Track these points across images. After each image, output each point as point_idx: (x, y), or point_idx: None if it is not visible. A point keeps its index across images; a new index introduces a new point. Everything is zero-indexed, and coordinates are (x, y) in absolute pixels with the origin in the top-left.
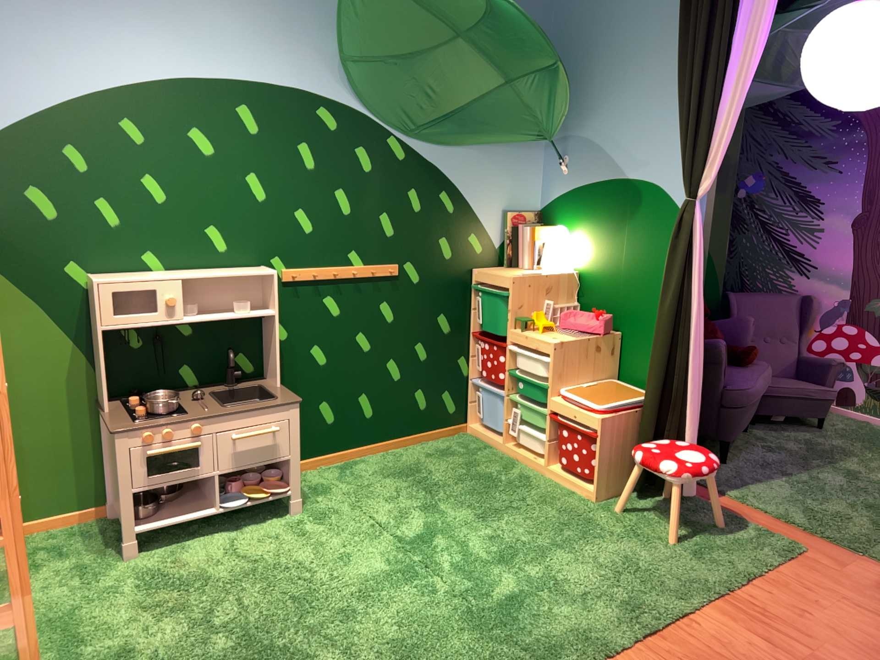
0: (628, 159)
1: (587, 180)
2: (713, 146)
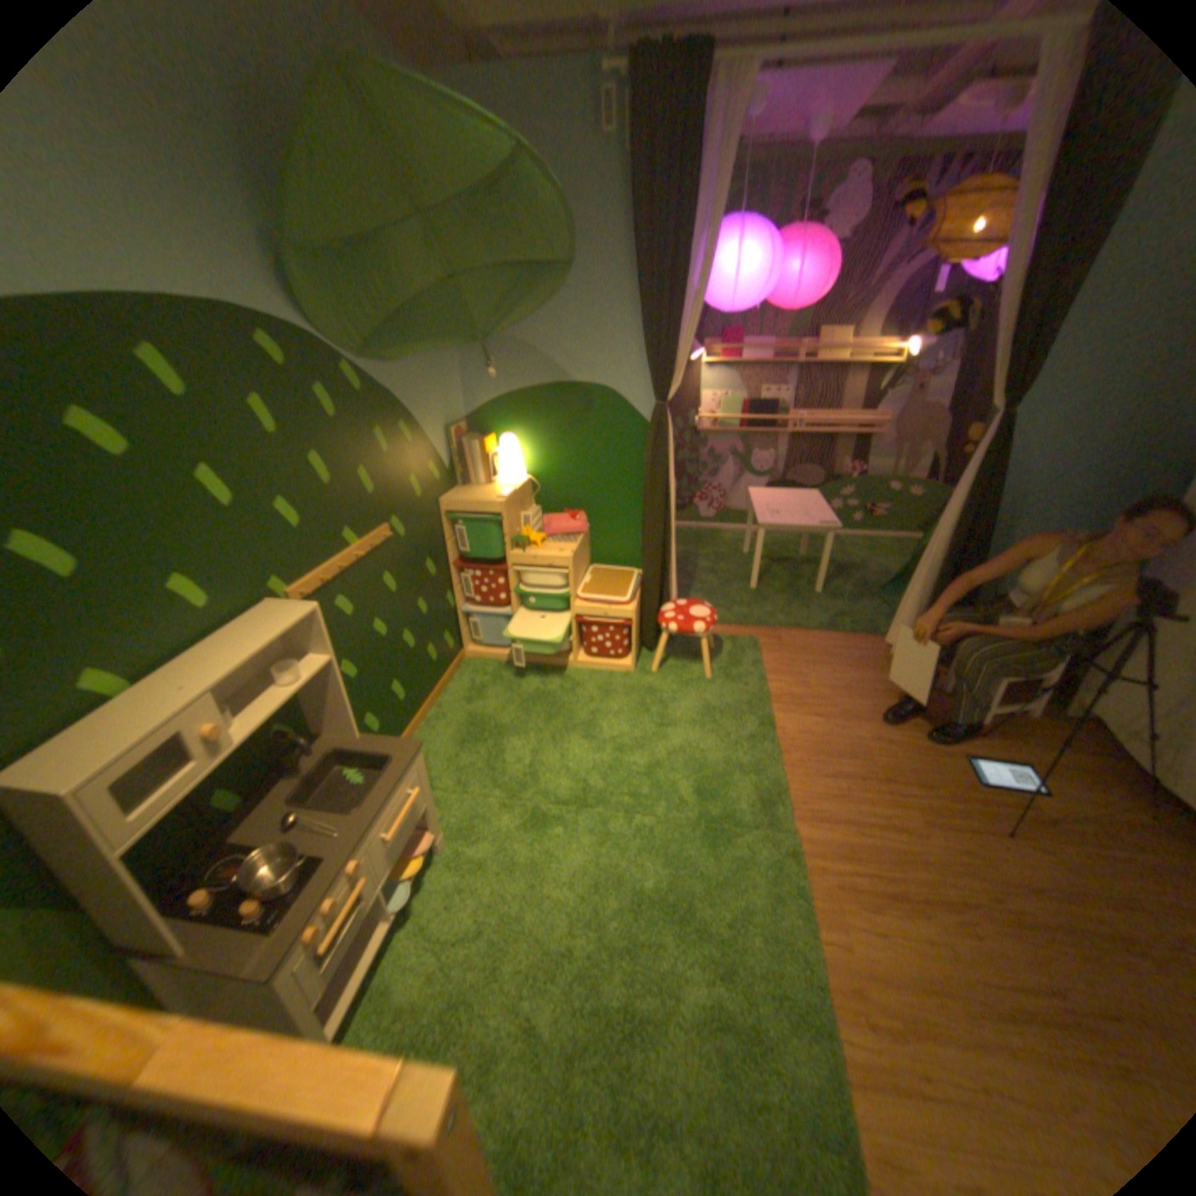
0: (572, 364)
1: (524, 386)
2: (675, 355)
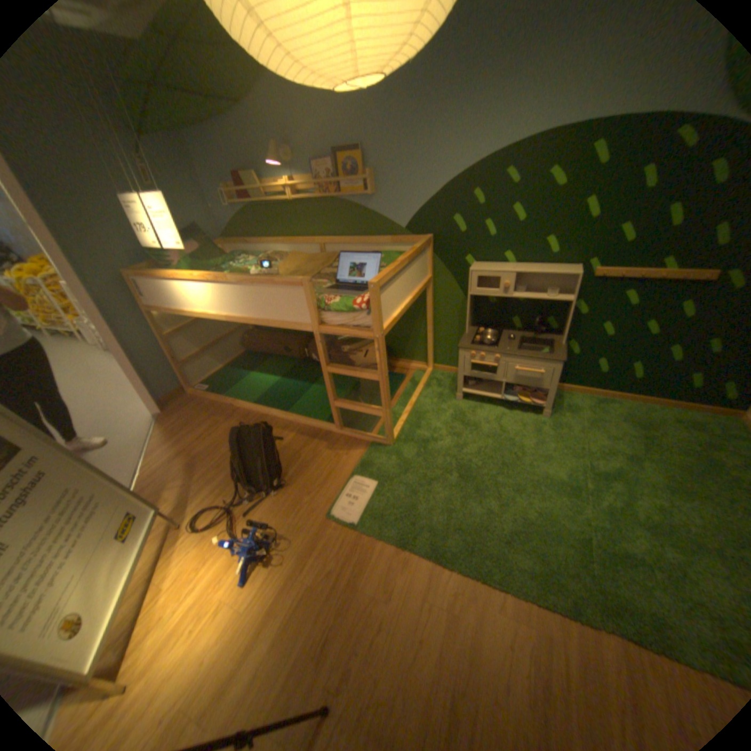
0: None
1: None
2: None
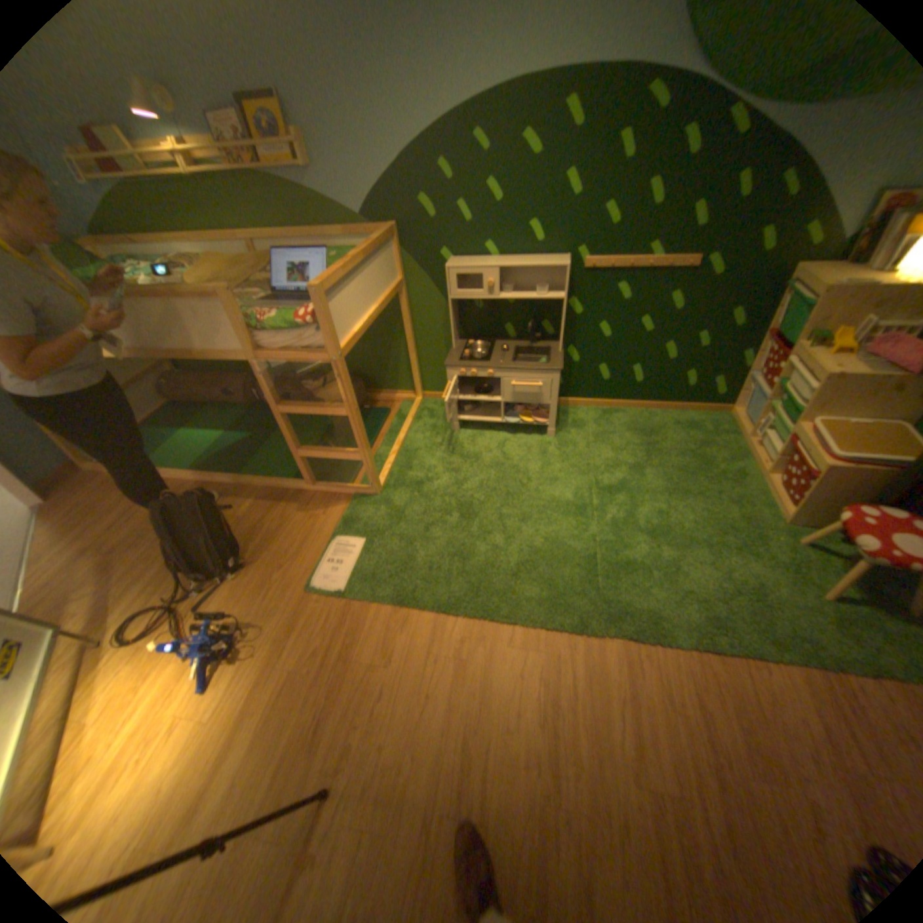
0: None
1: None
2: None
